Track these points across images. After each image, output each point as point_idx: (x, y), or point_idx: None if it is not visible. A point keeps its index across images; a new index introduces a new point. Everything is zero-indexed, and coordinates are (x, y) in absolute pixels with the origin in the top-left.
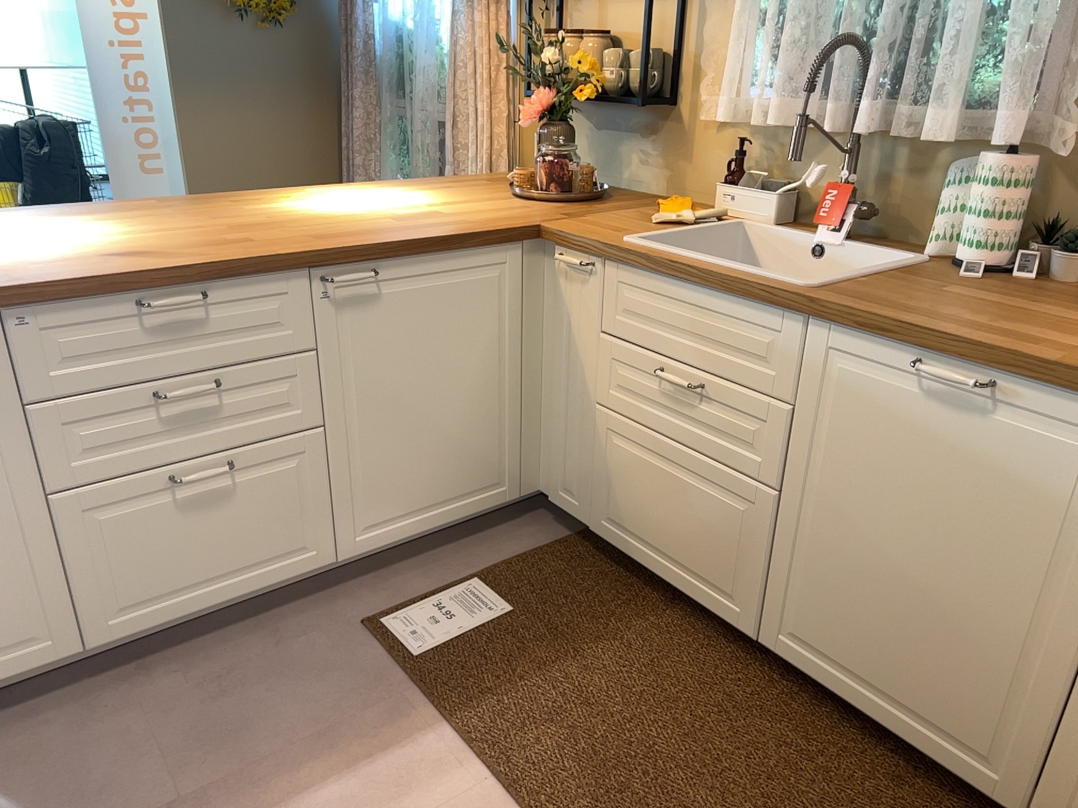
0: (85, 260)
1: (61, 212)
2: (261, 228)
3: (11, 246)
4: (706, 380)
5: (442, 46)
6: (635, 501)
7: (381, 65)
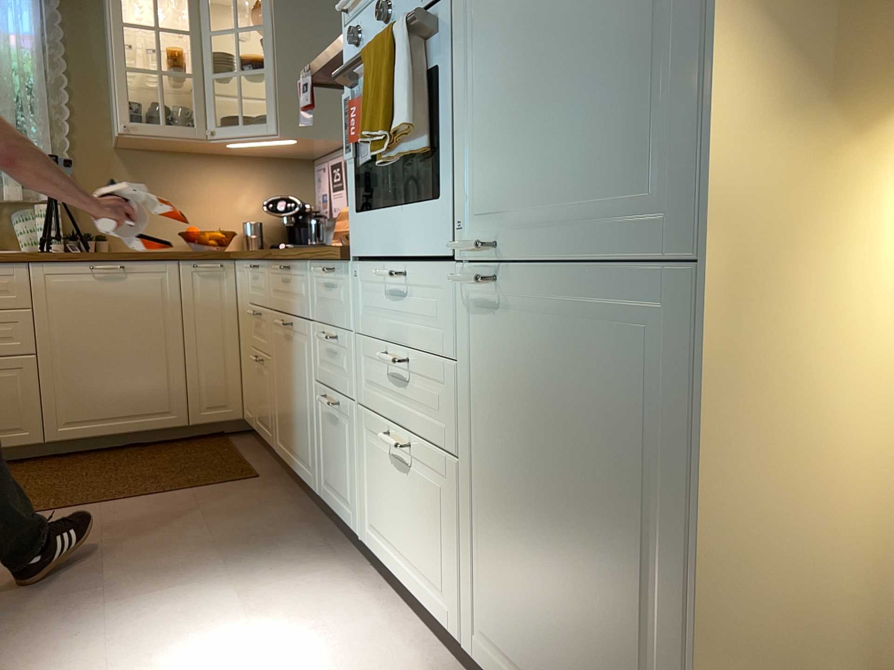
0: None
1: None
2: None
3: None
4: None
5: None
6: None
7: None
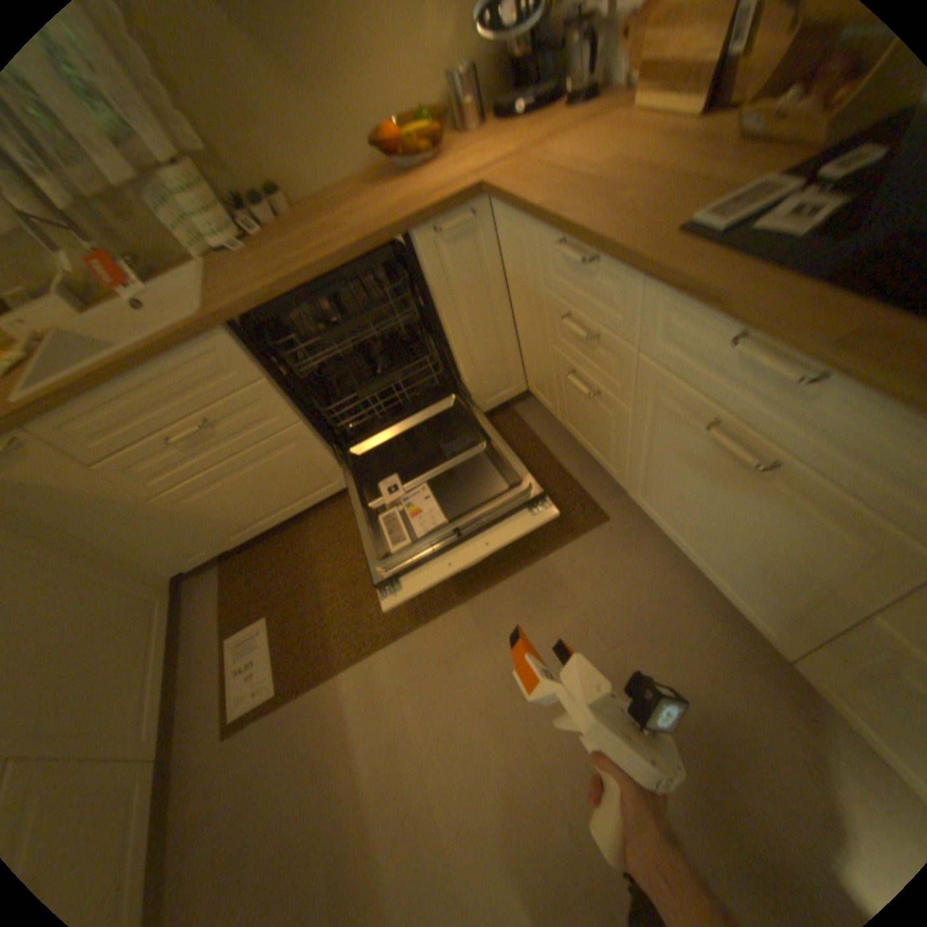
0: None
1: None
2: None
3: None
4: (202, 416)
5: None
6: (236, 510)
7: None
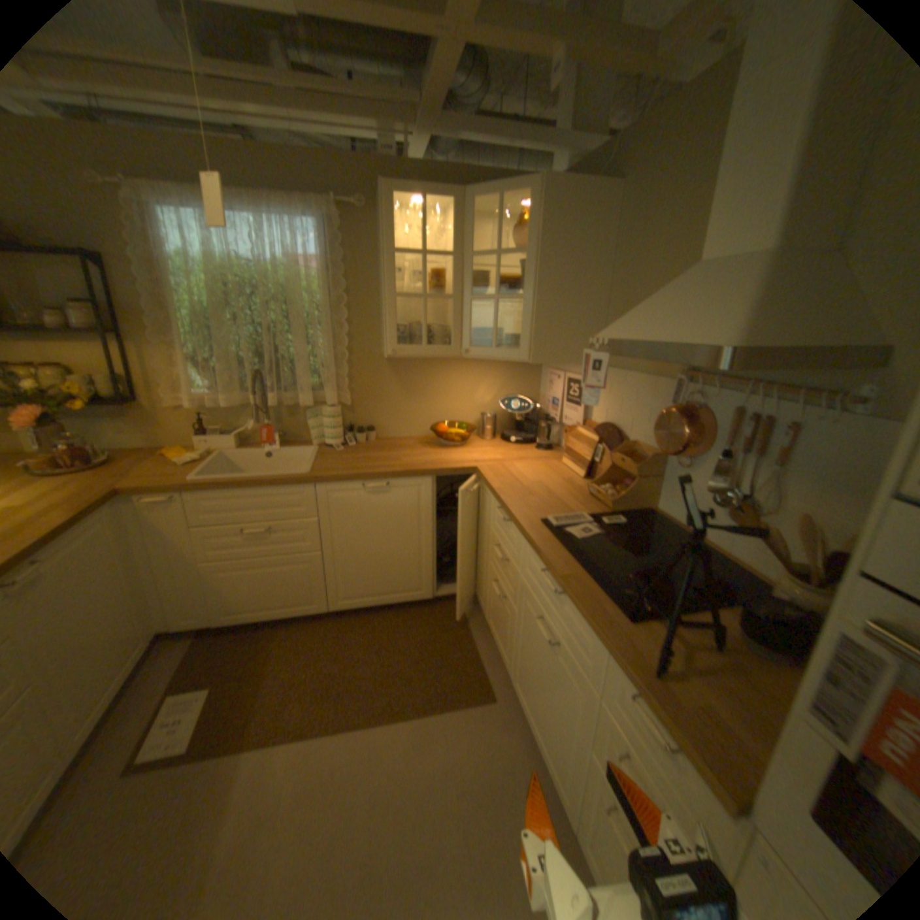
0: None
1: None
2: None
3: None
4: (270, 524)
5: None
6: (241, 595)
7: None
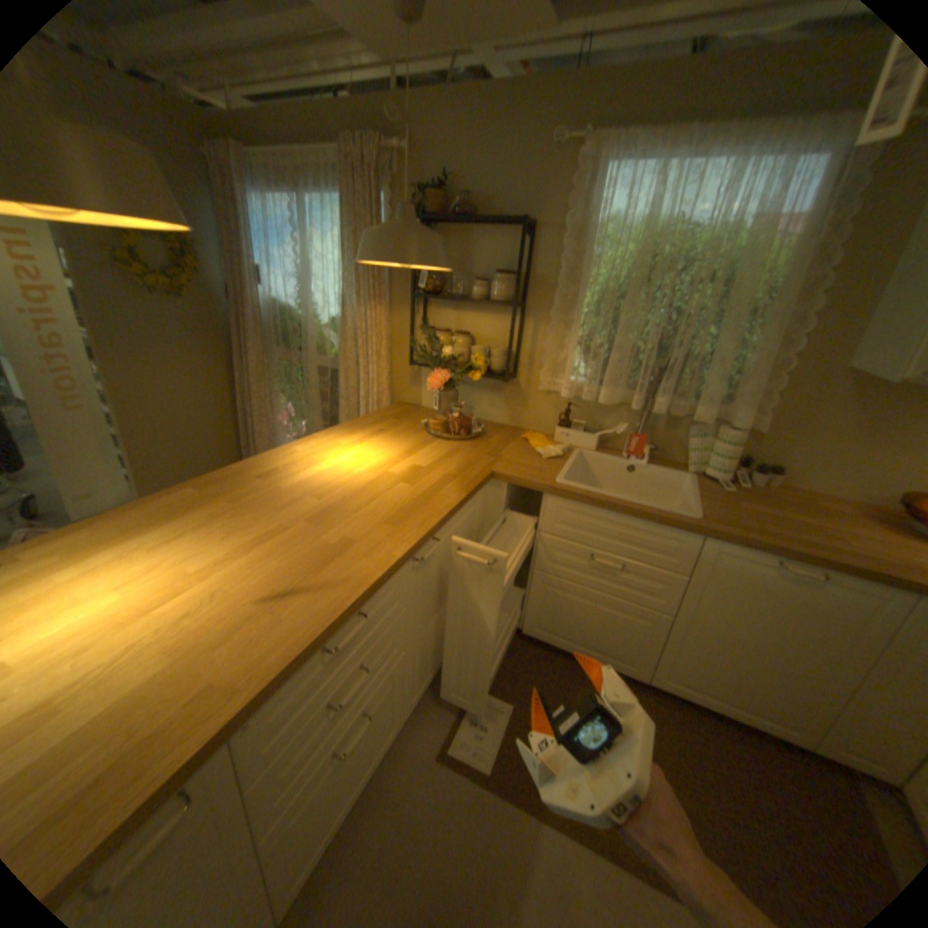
0: (253, 622)
1: (116, 528)
2: (333, 517)
3: (137, 615)
4: (626, 562)
5: (322, 320)
6: (562, 620)
7: (263, 325)
